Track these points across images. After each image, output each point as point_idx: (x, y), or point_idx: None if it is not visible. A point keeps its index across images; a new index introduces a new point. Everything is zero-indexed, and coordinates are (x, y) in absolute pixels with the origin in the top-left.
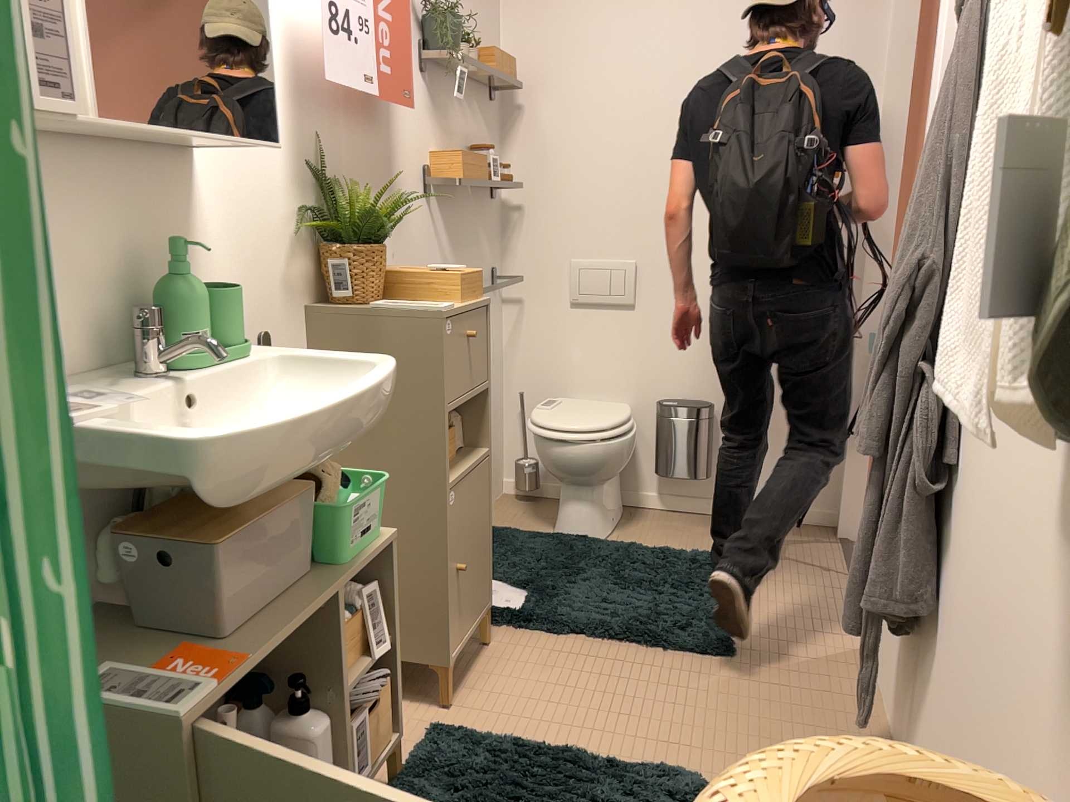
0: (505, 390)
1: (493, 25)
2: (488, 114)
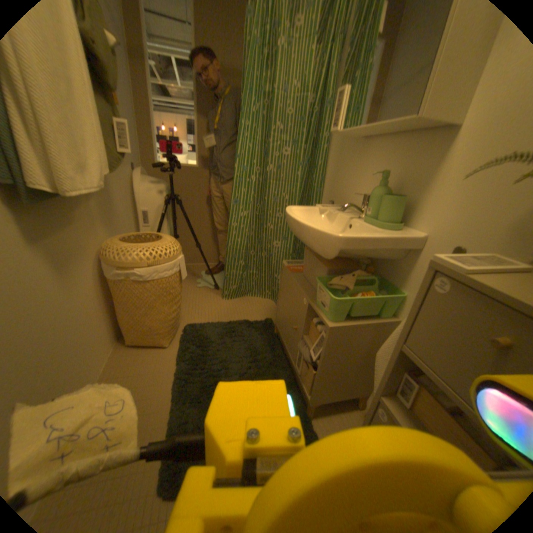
0: None
1: None
2: None
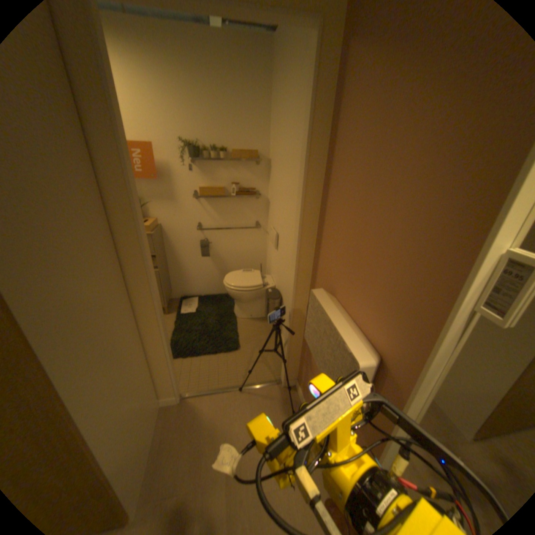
0: (266, 262)
1: (262, 135)
2: (253, 169)
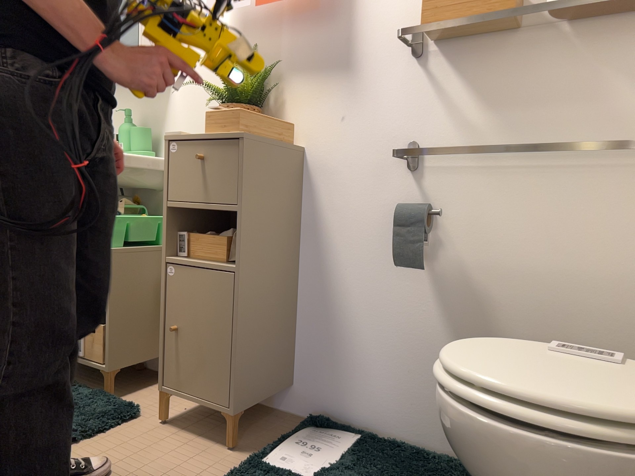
0: None
1: None
2: None
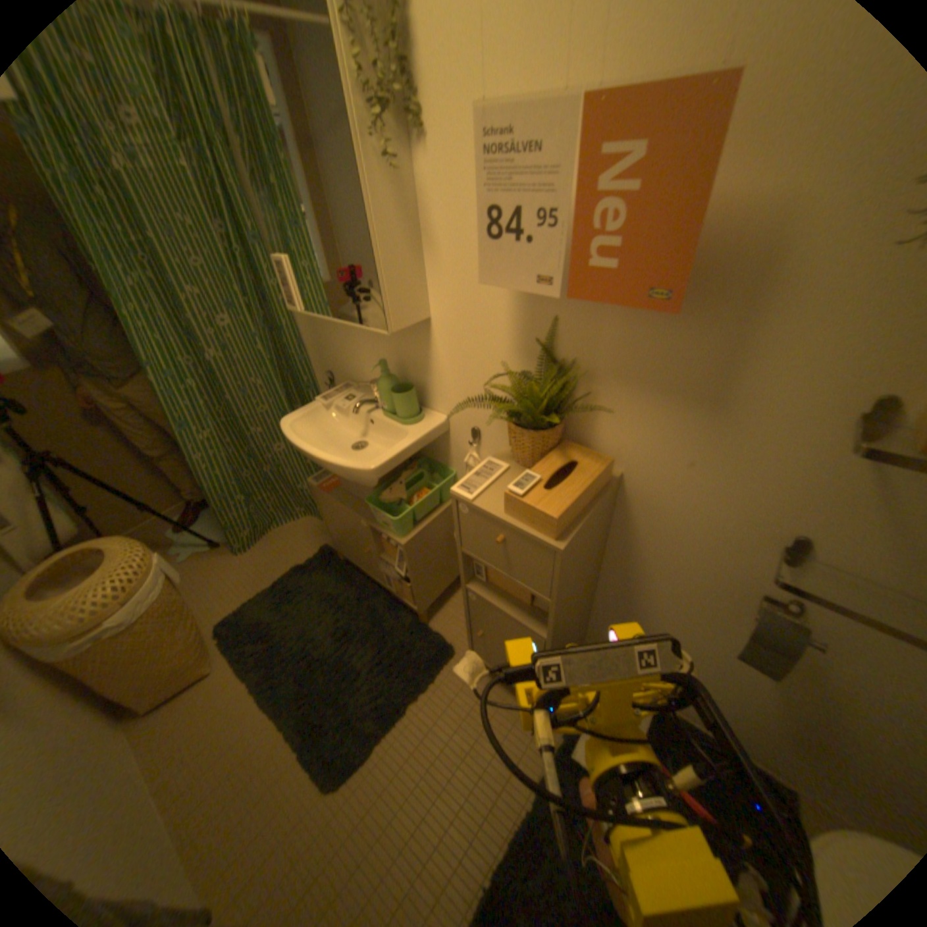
0: None
1: None
2: None
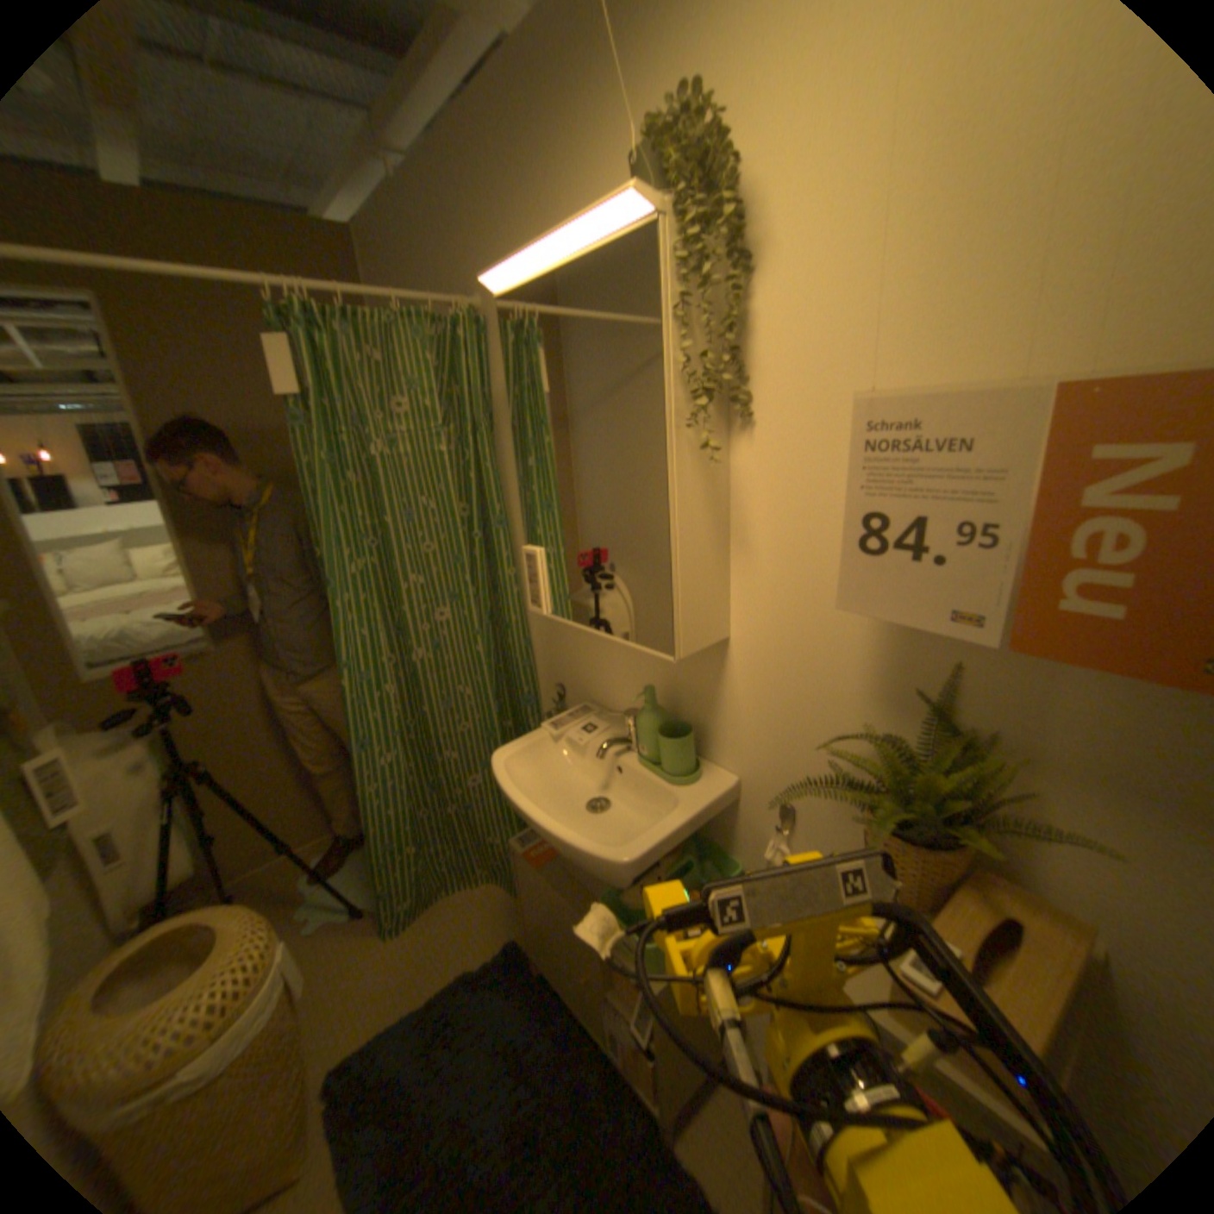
0: None
1: None
2: None
